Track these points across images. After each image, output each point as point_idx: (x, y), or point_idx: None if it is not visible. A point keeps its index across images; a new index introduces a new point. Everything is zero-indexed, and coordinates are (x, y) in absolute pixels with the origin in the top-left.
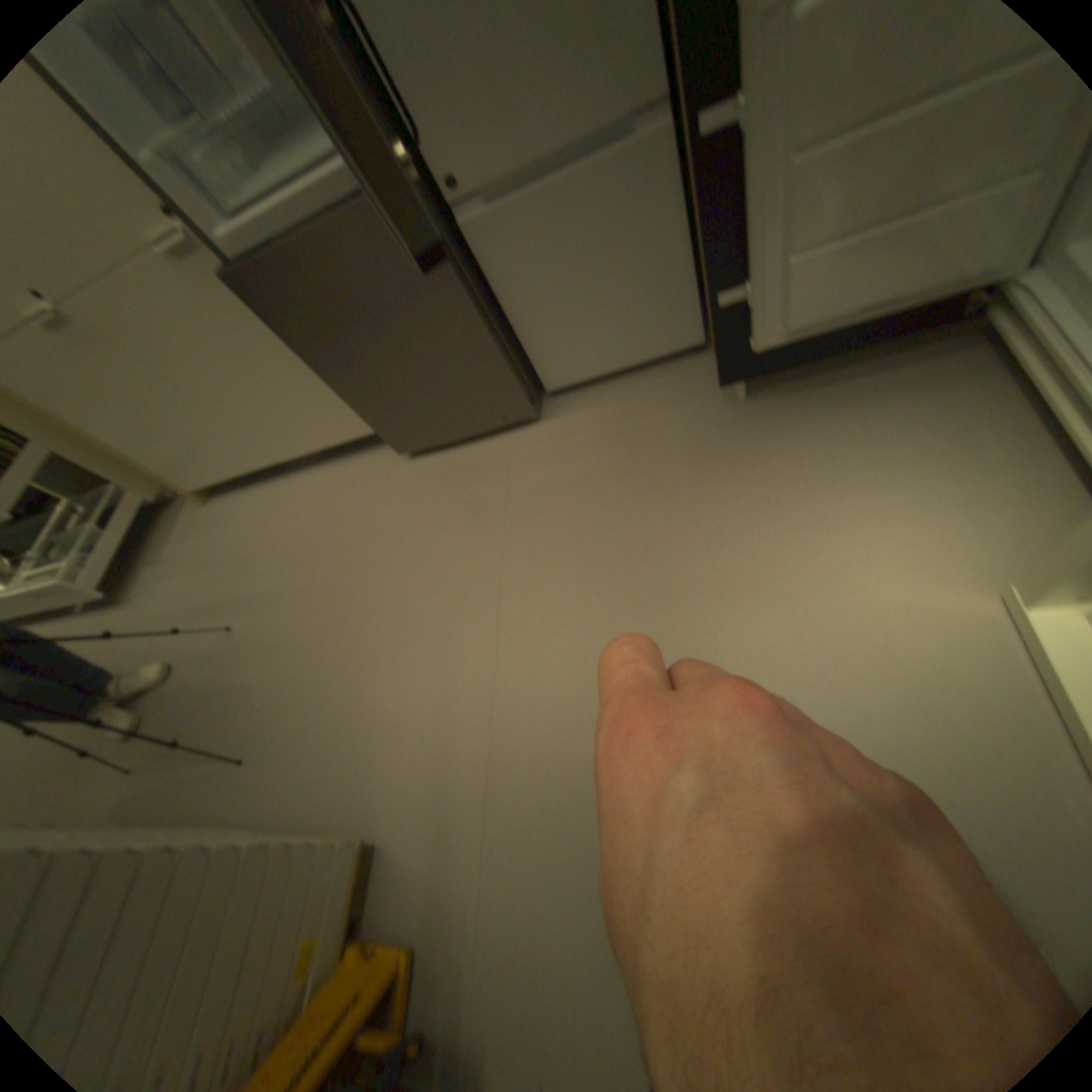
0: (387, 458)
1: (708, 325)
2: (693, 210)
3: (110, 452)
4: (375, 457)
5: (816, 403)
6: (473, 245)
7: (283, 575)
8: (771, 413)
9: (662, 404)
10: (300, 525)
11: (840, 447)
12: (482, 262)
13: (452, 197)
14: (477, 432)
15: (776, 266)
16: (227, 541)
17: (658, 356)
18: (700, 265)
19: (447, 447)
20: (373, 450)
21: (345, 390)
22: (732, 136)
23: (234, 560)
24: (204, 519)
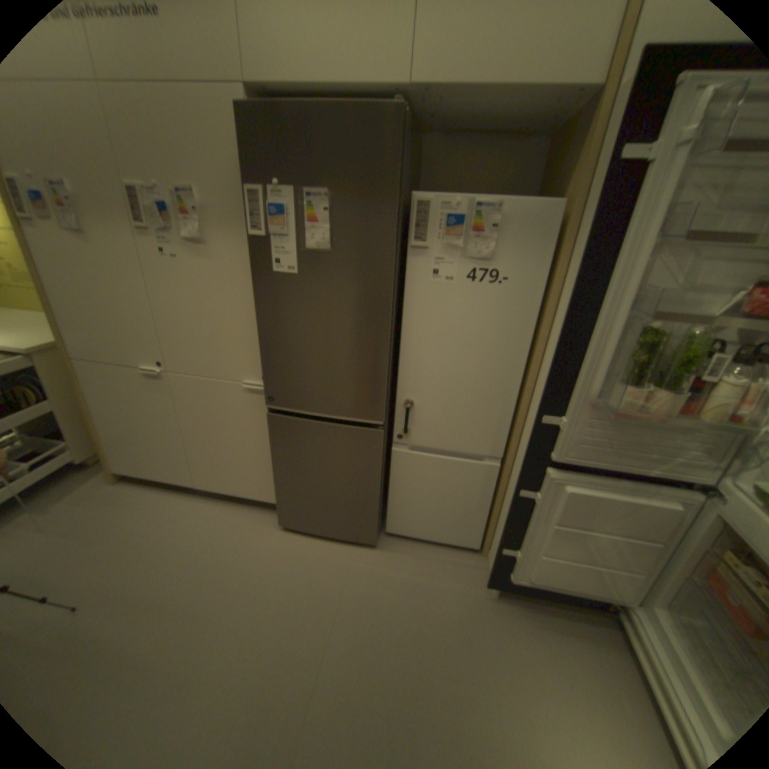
0: (266, 525)
1: (482, 545)
2: (494, 498)
3: (91, 432)
4: (258, 519)
5: (535, 629)
6: (392, 461)
7: (145, 582)
8: (510, 622)
9: (449, 581)
10: (180, 544)
11: (547, 669)
12: (391, 469)
13: (393, 440)
14: (333, 538)
15: (534, 557)
16: (113, 526)
17: (451, 547)
18: (489, 519)
19: (310, 538)
20: (259, 513)
21: (279, 484)
22: (531, 505)
23: (110, 547)
24: (104, 498)
